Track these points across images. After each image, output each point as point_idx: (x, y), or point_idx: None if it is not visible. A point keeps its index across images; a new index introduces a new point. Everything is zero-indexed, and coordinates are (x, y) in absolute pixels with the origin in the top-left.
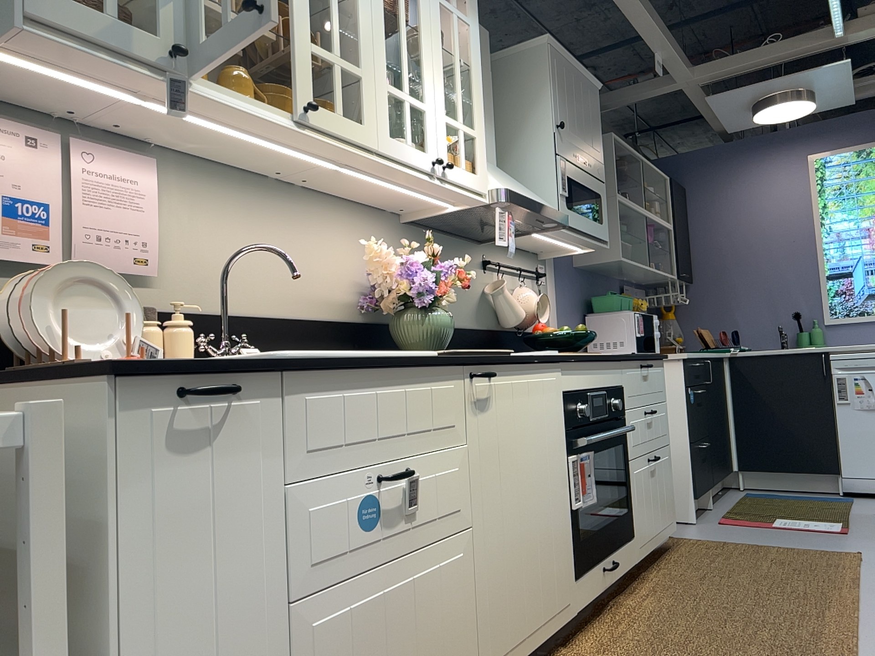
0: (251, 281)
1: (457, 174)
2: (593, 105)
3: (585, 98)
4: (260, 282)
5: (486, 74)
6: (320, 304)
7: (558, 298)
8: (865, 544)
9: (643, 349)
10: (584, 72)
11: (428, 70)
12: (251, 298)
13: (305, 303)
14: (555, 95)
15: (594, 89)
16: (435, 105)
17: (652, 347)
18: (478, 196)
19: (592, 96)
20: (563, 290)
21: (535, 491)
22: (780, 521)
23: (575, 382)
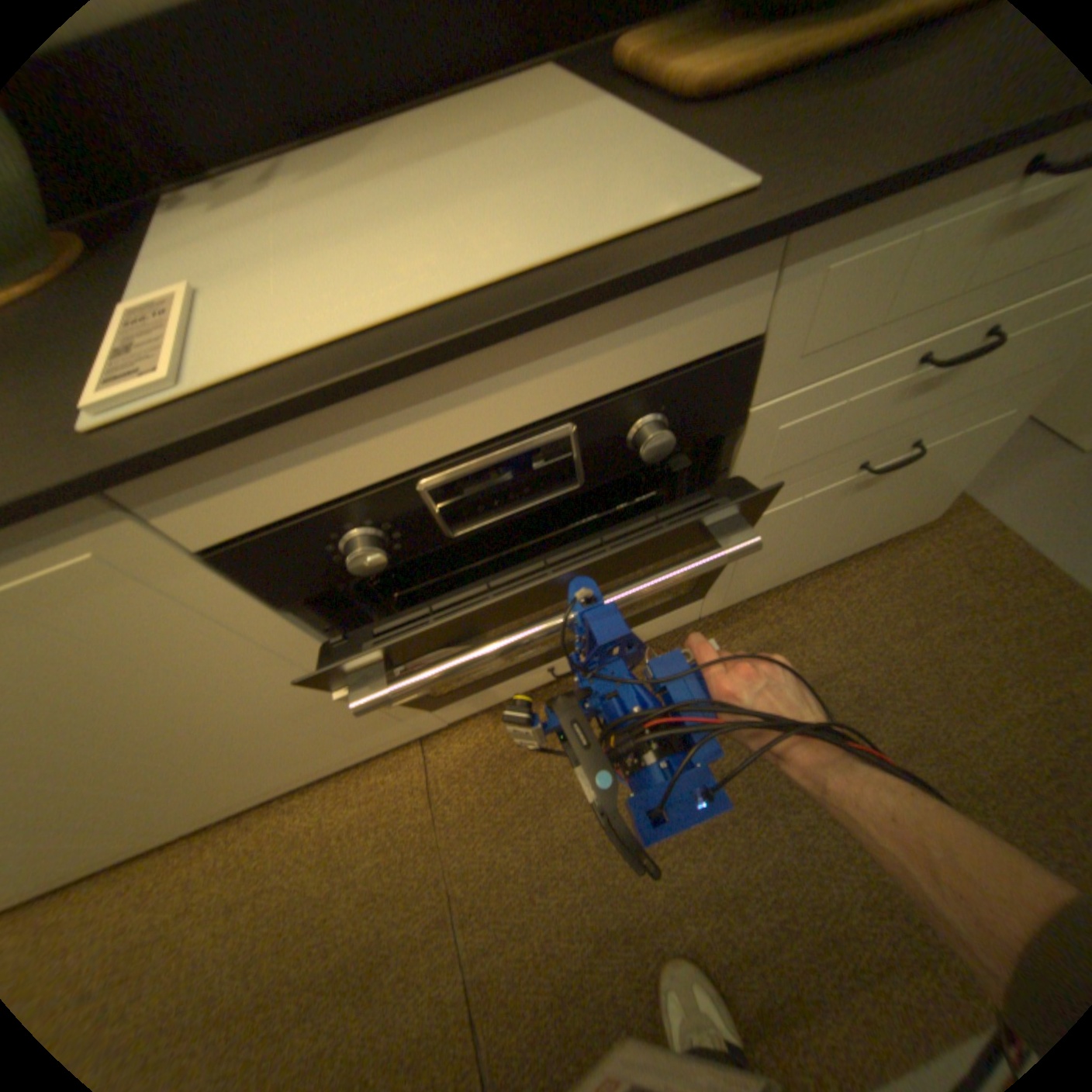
0: None
1: None
2: None
3: None
4: None
5: None
6: None
7: None
8: None
9: None
10: None
11: None
12: None
13: None
14: None
15: None
16: None
17: None
18: None
19: None
20: None
21: (173, 728)
22: None
23: (278, 494)
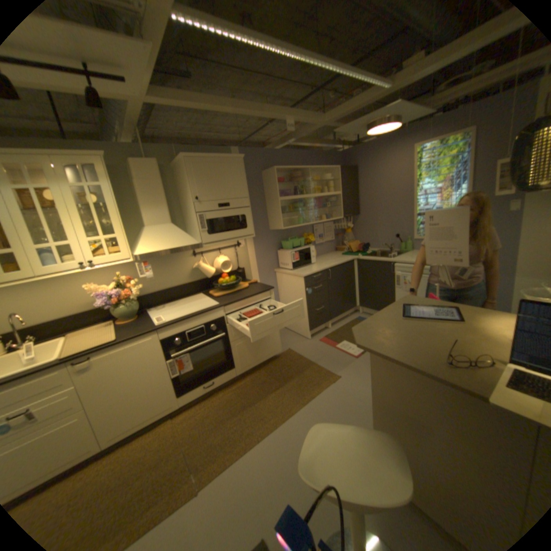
0: (40, 311)
1: (102, 261)
2: (234, 171)
3: (225, 171)
4: (46, 310)
5: (155, 183)
6: (83, 306)
7: (254, 250)
8: (353, 370)
9: (298, 267)
10: (222, 157)
11: (67, 225)
12: (42, 317)
13: (74, 309)
14: (192, 183)
15: (235, 161)
16: (77, 238)
17: (306, 263)
18: (124, 262)
19: (233, 166)
20: (258, 245)
21: (136, 383)
22: (342, 344)
23: (171, 333)
